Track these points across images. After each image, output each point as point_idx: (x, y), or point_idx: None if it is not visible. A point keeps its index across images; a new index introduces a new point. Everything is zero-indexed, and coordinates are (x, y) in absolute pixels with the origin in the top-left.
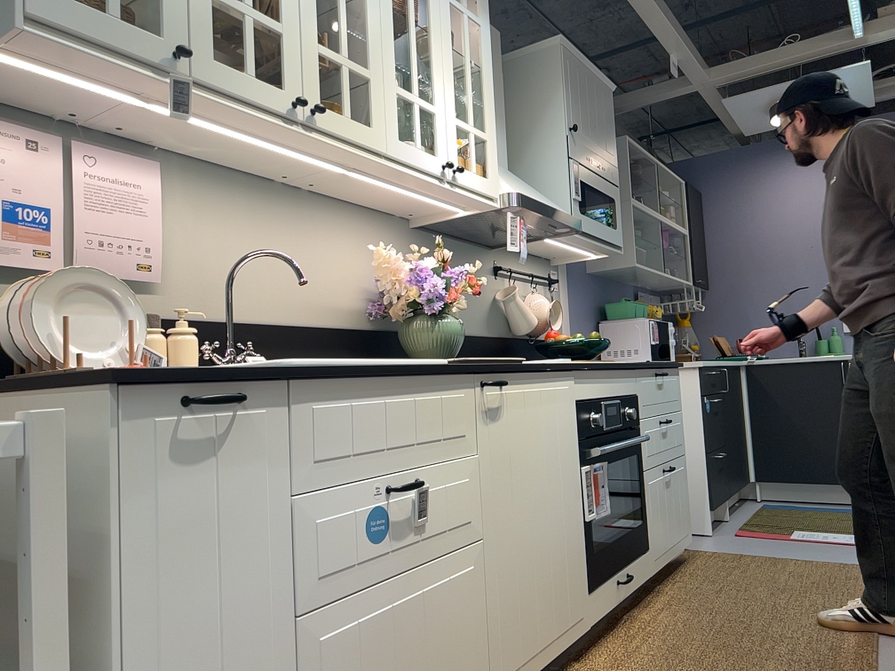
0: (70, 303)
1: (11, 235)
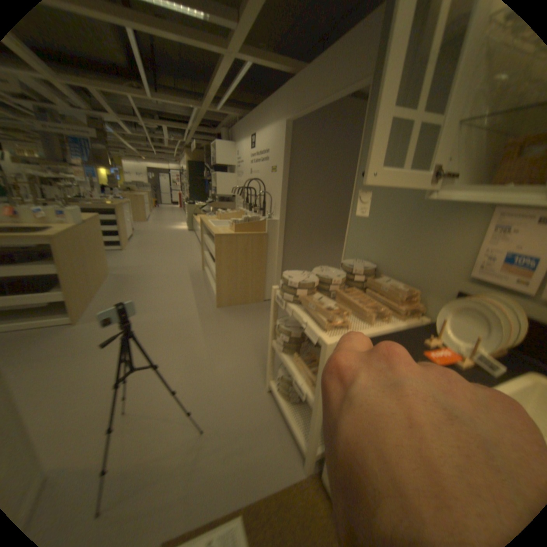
0: (471, 315)
1: (506, 270)
